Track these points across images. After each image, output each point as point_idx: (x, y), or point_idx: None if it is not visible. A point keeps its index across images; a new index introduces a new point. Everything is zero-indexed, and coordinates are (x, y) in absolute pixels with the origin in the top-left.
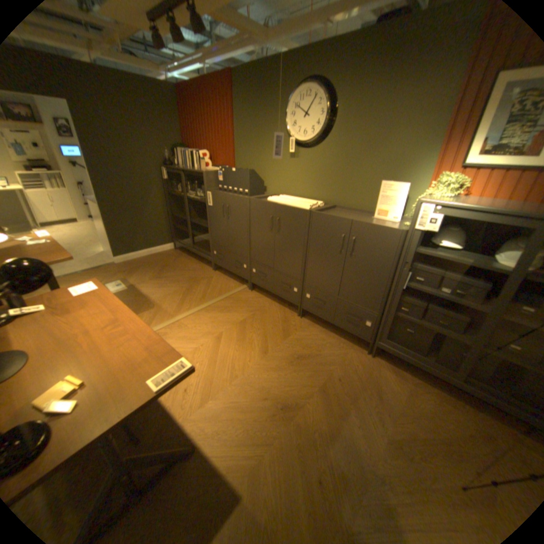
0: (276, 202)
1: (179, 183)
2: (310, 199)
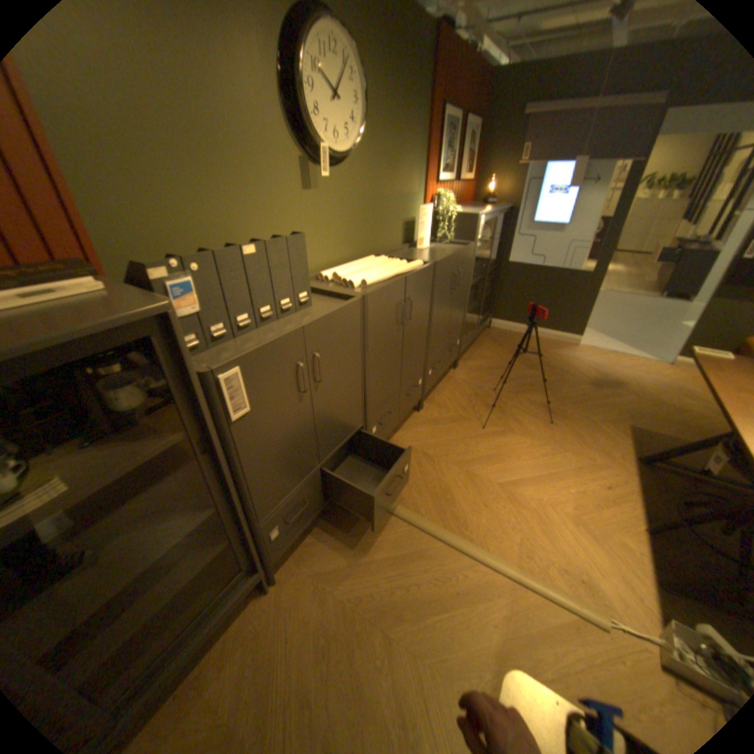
0: (384, 277)
1: None
2: (345, 261)
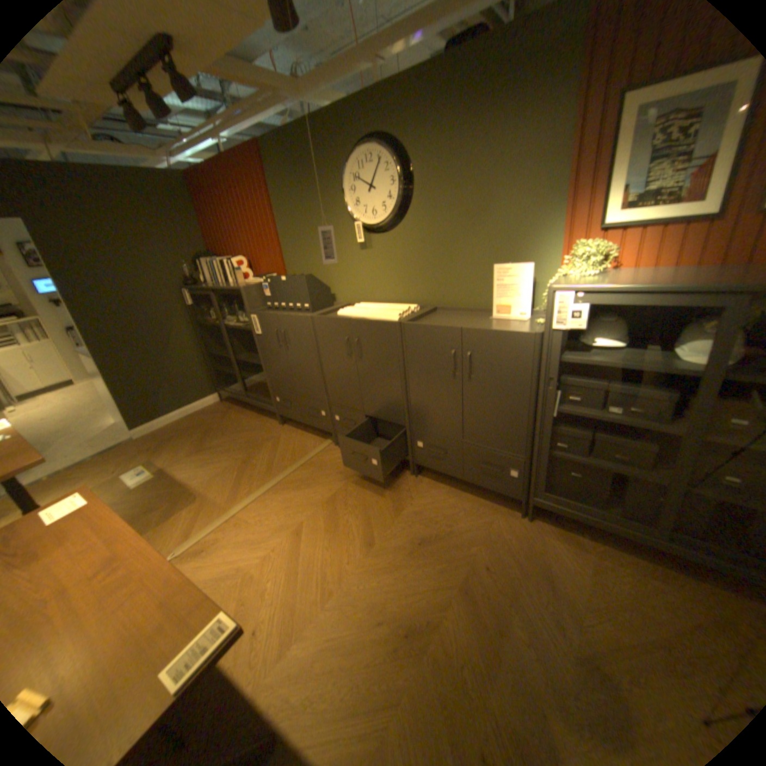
0: (351, 315)
1: (211, 306)
2: (400, 303)
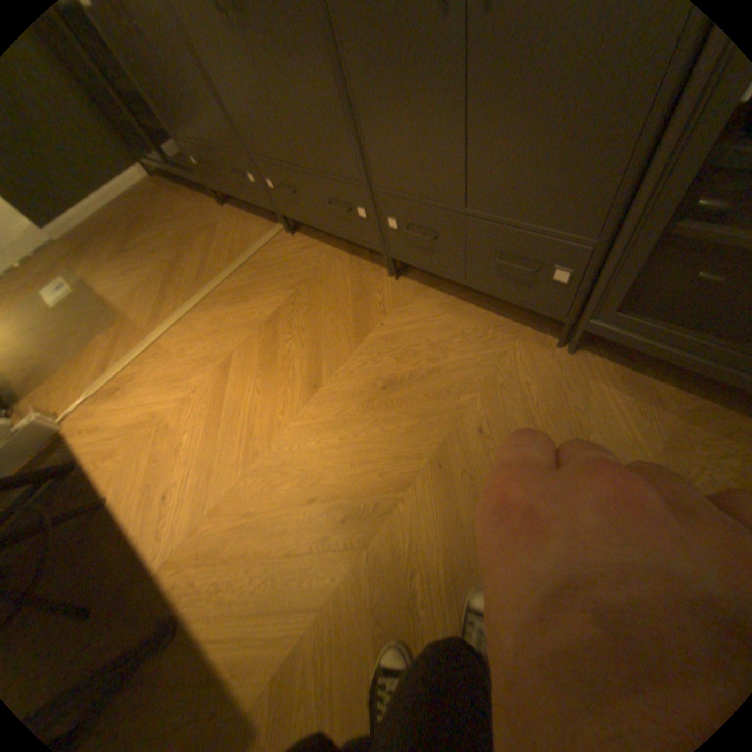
0: None
1: None
2: None
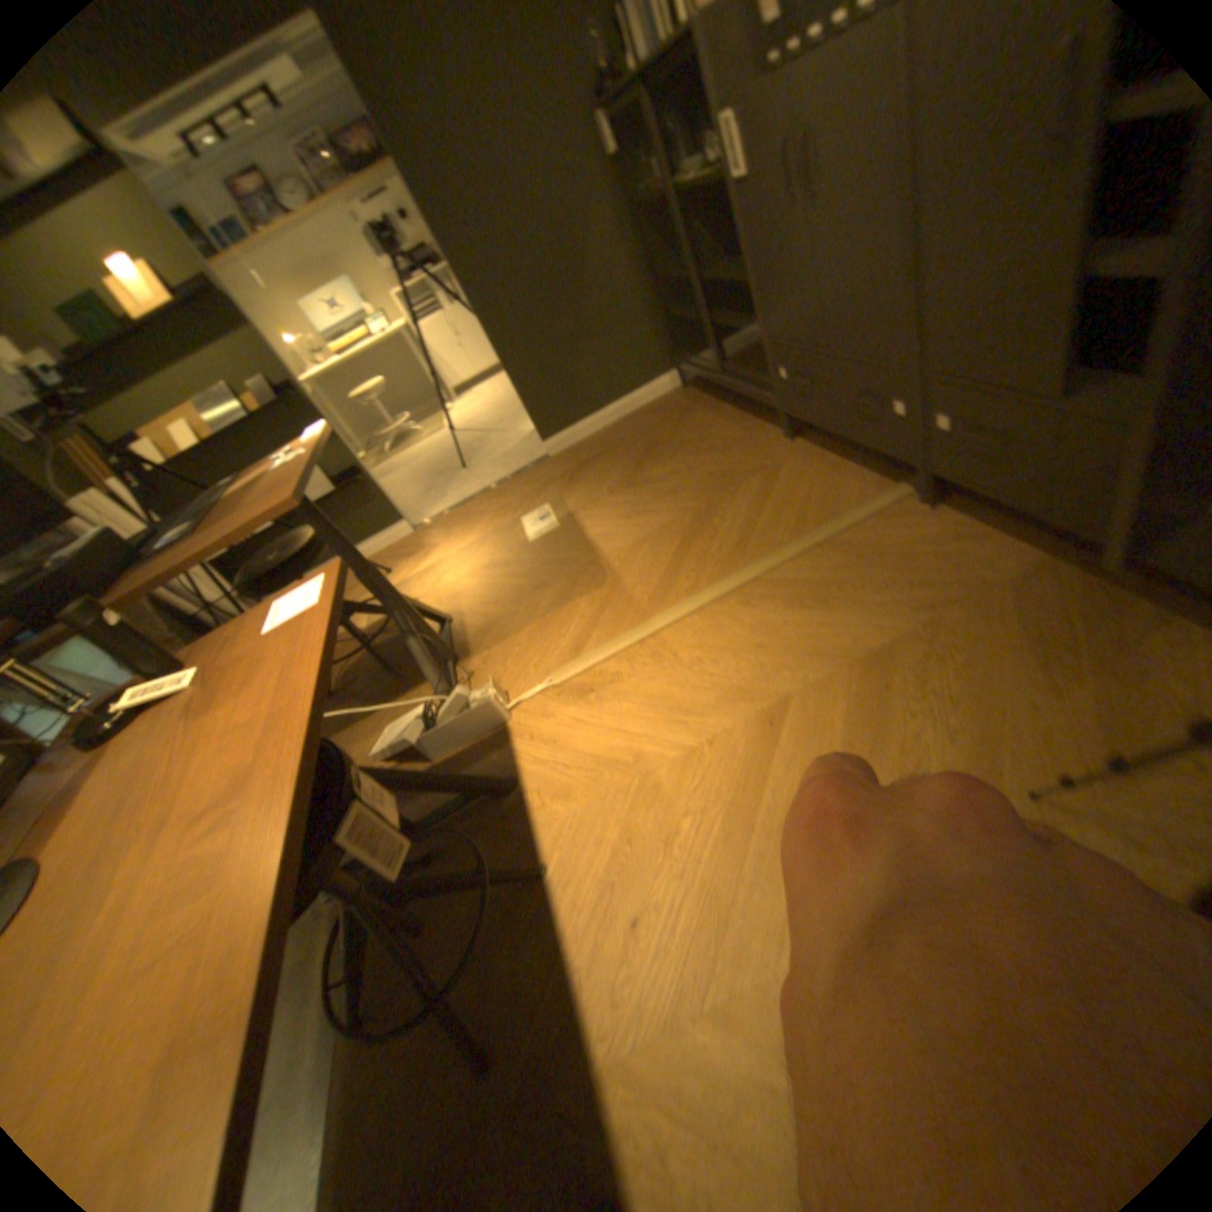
0: None
1: (656, 145)
2: None
